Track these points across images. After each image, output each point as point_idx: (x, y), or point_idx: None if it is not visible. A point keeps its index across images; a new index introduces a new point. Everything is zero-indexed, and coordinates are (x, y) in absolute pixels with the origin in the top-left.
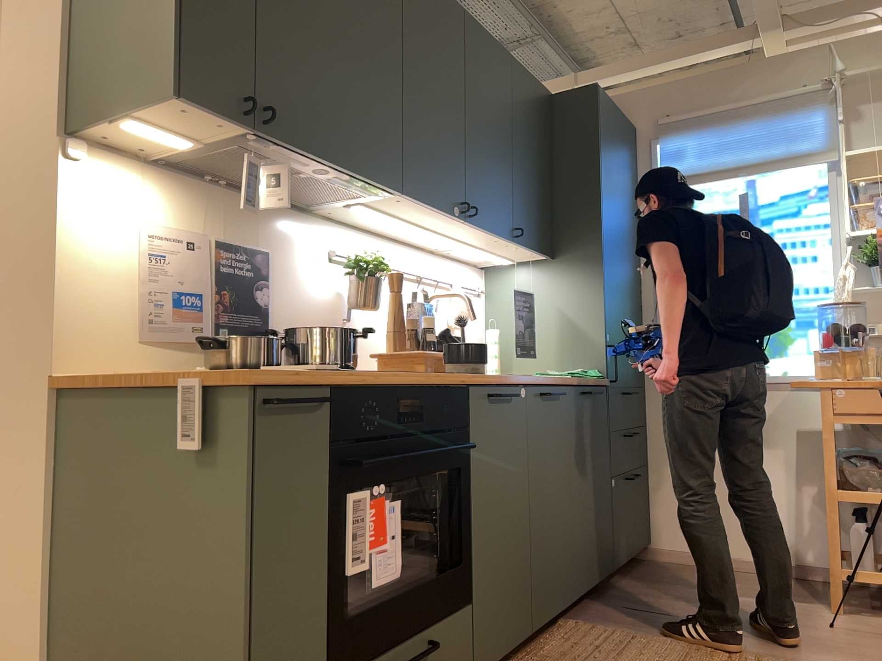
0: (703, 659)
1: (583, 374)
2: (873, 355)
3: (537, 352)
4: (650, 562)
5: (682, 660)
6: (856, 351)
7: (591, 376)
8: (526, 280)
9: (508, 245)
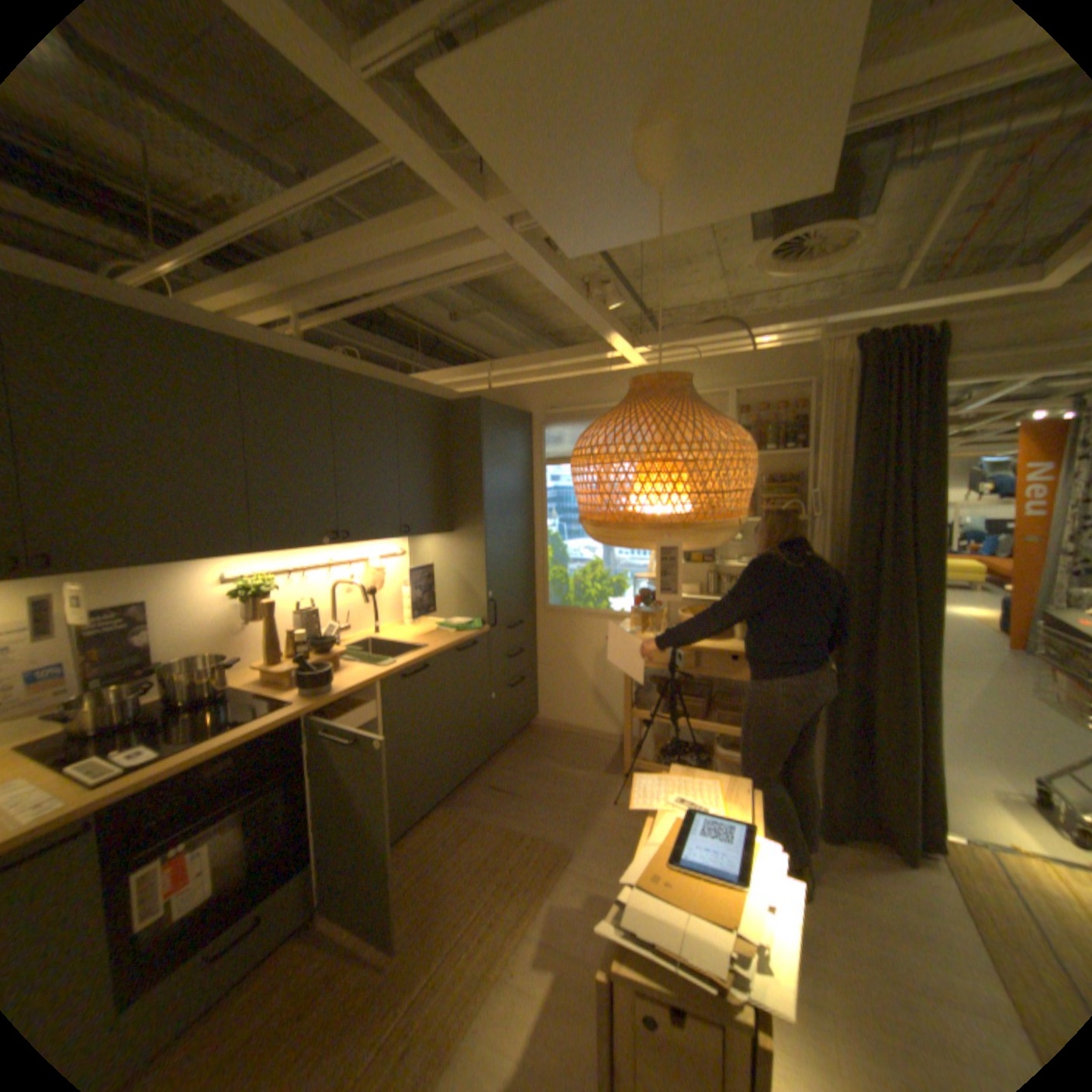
0: (508, 853)
1: (463, 629)
2: (664, 616)
3: (442, 601)
4: (535, 729)
5: (493, 855)
6: (657, 610)
7: (469, 631)
8: (434, 546)
9: (400, 537)
